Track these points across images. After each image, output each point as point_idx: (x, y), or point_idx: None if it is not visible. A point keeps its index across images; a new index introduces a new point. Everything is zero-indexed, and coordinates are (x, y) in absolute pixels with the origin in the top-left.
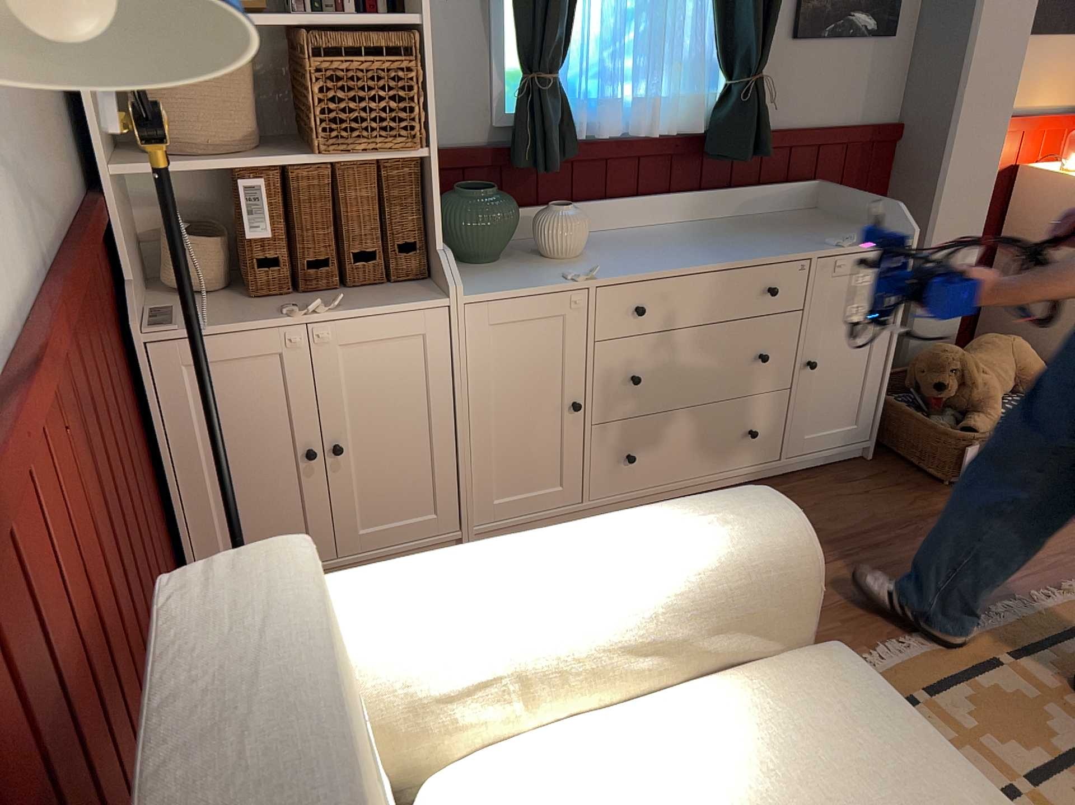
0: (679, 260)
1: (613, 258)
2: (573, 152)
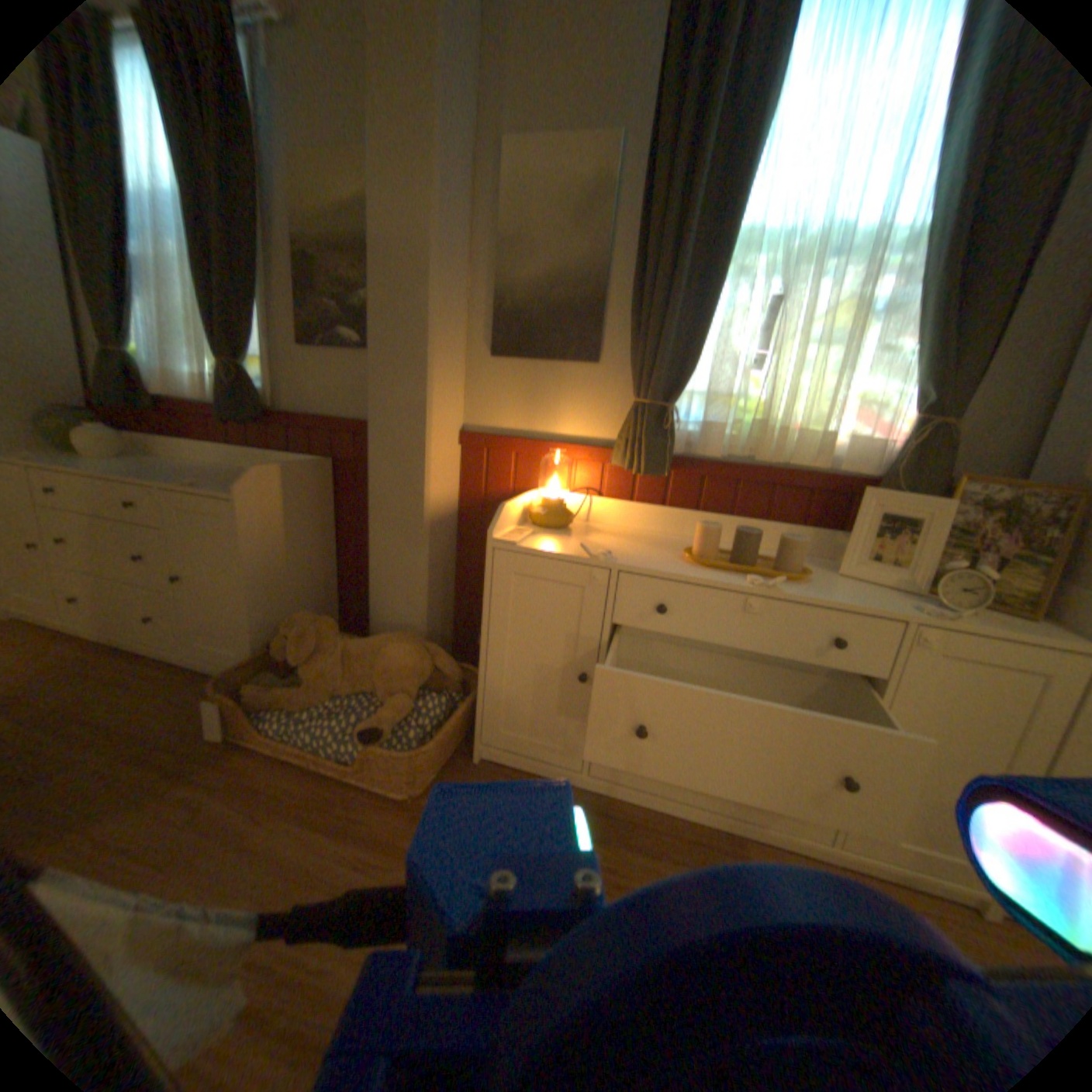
0: (96, 468)
1: (95, 462)
2: (148, 402)
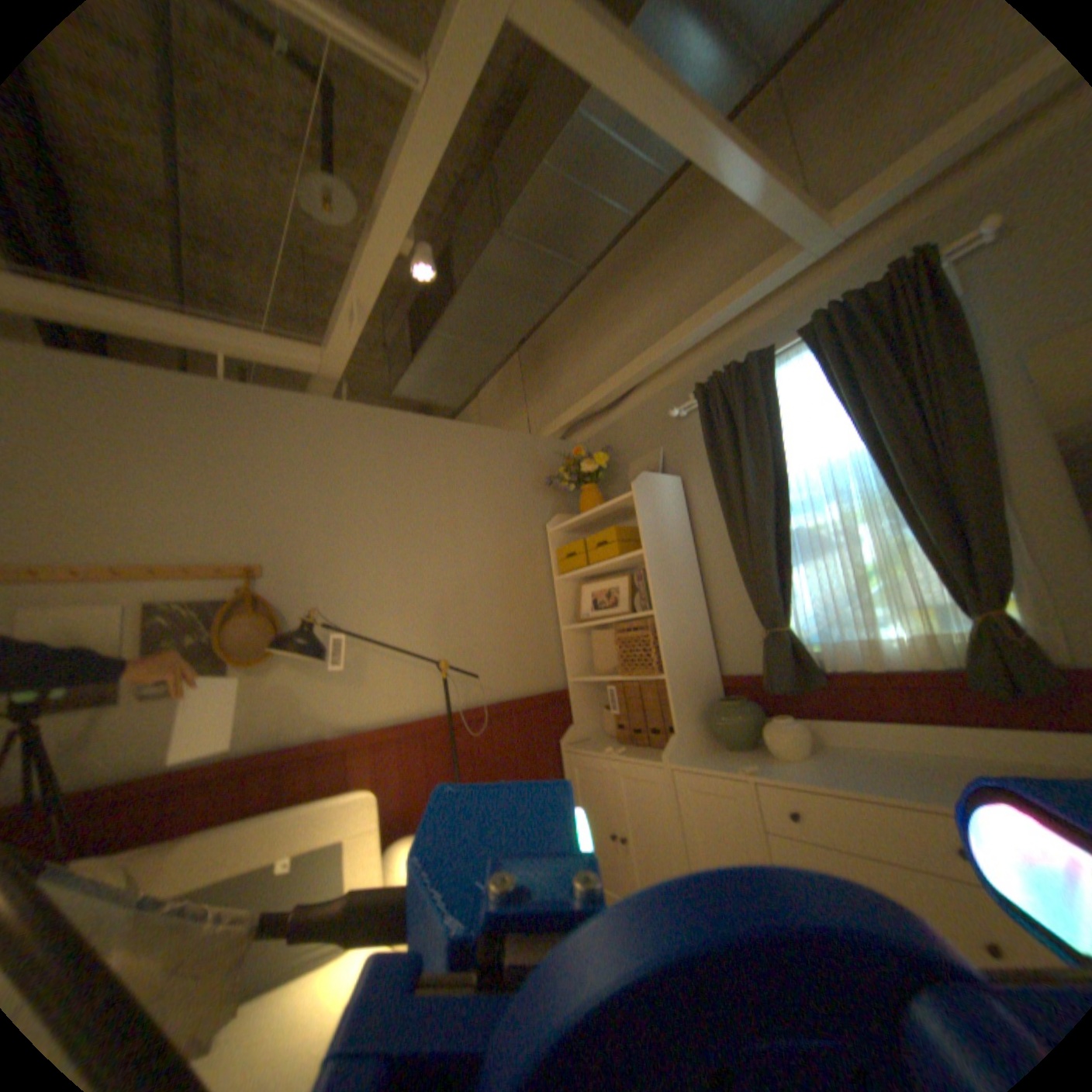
0: (852, 782)
1: (814, 767)
2: (824, 680)
